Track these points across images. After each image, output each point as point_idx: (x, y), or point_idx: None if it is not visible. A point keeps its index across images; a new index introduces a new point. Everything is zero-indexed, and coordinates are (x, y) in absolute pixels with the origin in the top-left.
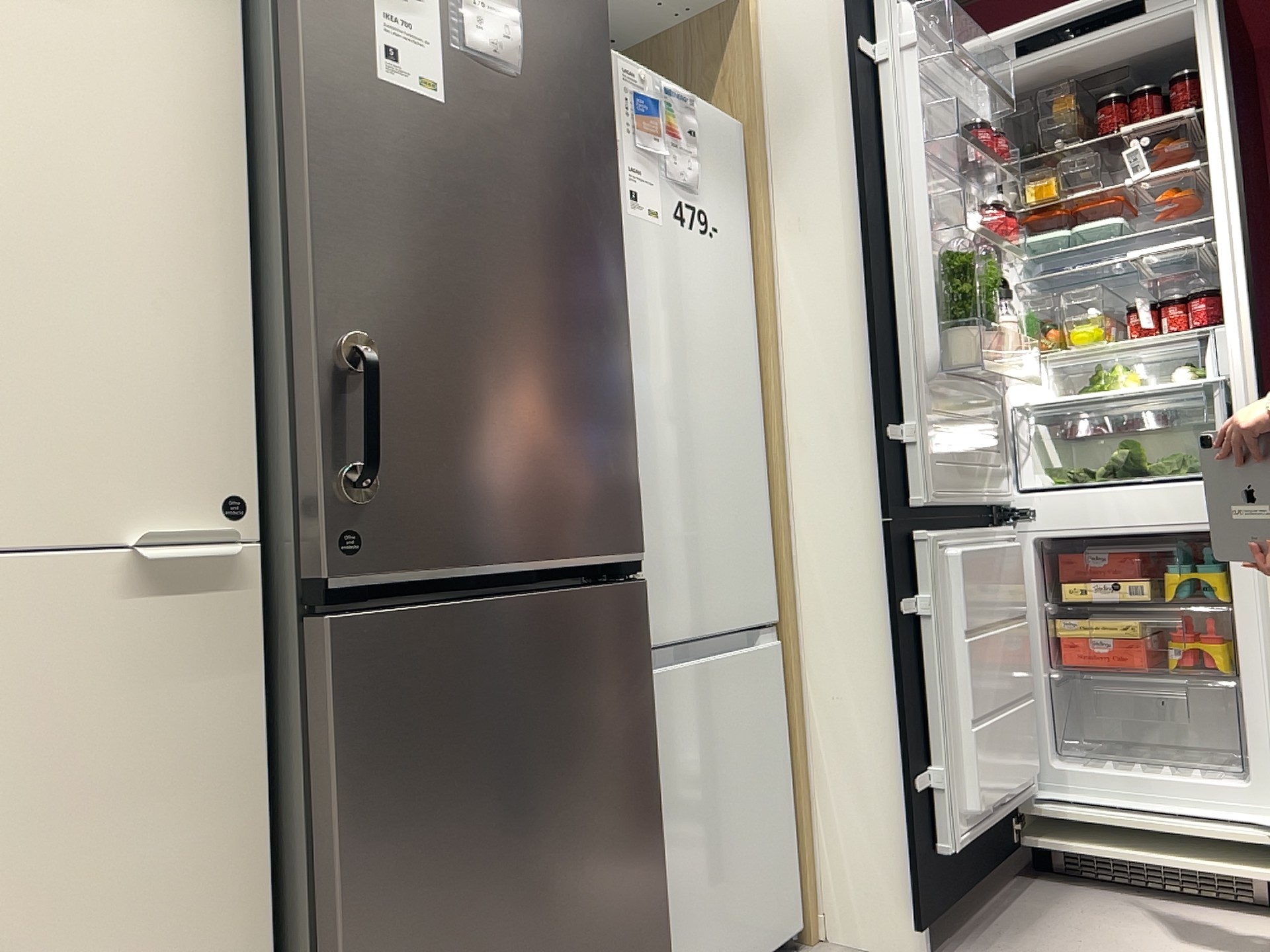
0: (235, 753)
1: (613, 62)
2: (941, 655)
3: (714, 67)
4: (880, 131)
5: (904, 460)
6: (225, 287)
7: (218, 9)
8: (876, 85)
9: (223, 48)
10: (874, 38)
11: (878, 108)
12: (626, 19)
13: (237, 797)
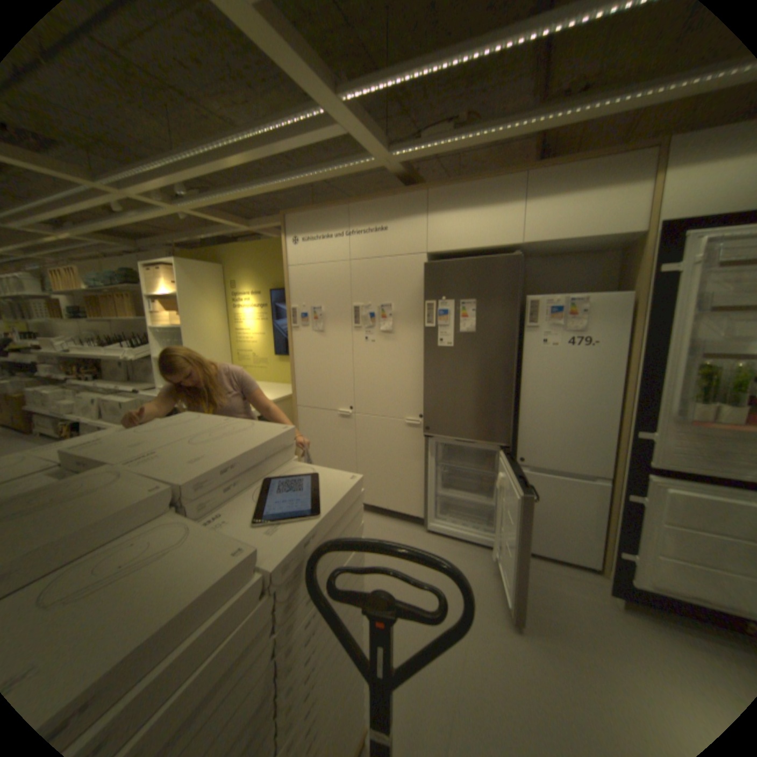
0: (420, 451)
1: (541, 300)
2: (648, 524)
3: (641, 261)
4: (673, 306)
5: (652, 448)
6: (421, 381)
7: (422, 333)
8: (677, 283)
9: (423, 340)
10: (680, 260)
11: (675, 295)
12: (613, 242)
13: (420, 457)
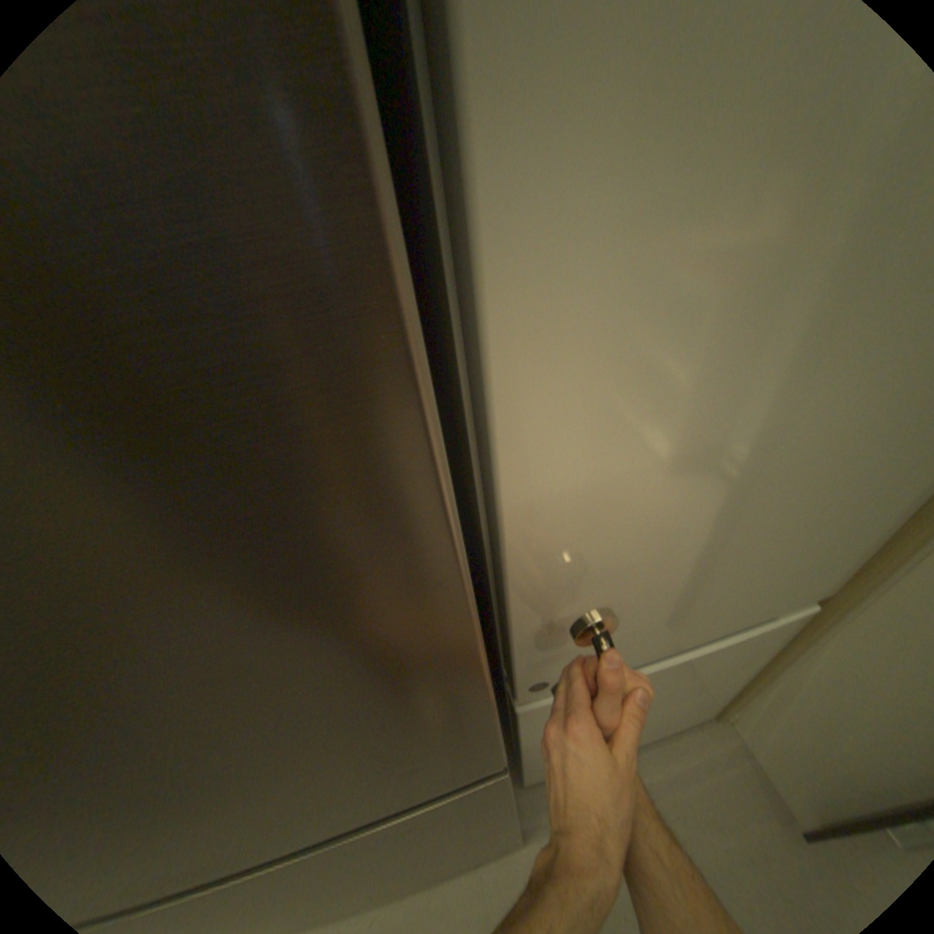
0: None
1: None
2: None
3: None
4: None
5: None
6: None
7: None
8: None
9: None
10: None
11: None
12: None
13: None
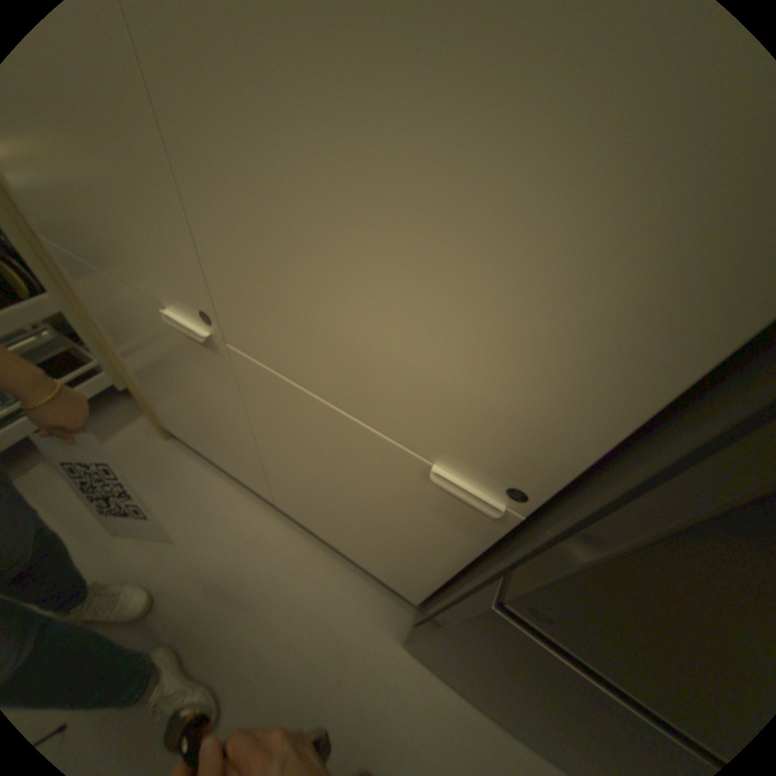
0: (459, 551)
1: None
2: None
3: None
4: None
5: None
6: (679, 349)
7: None
8: None
9: None
10: None
11: None
12: None
13: (451, 557)
